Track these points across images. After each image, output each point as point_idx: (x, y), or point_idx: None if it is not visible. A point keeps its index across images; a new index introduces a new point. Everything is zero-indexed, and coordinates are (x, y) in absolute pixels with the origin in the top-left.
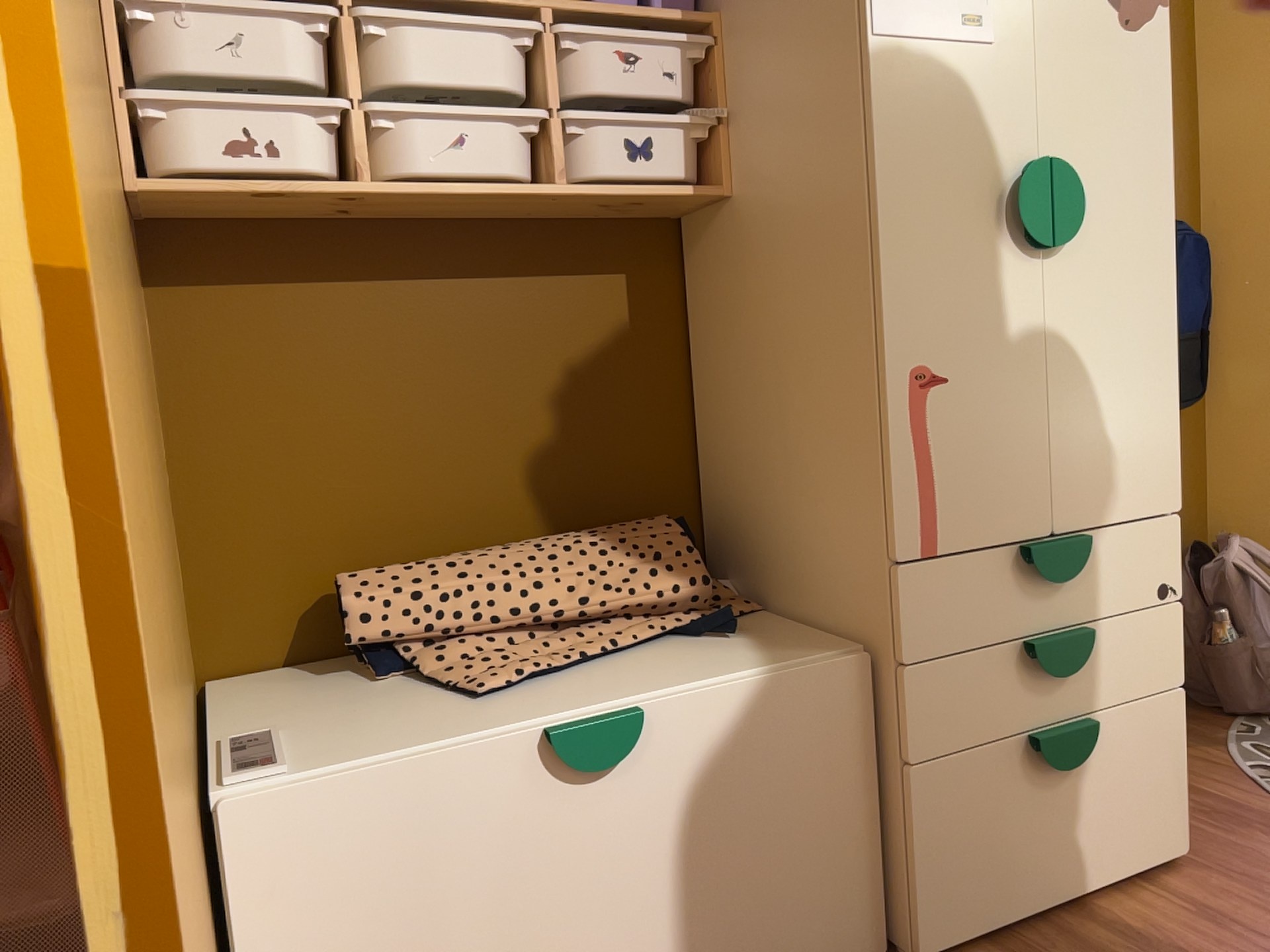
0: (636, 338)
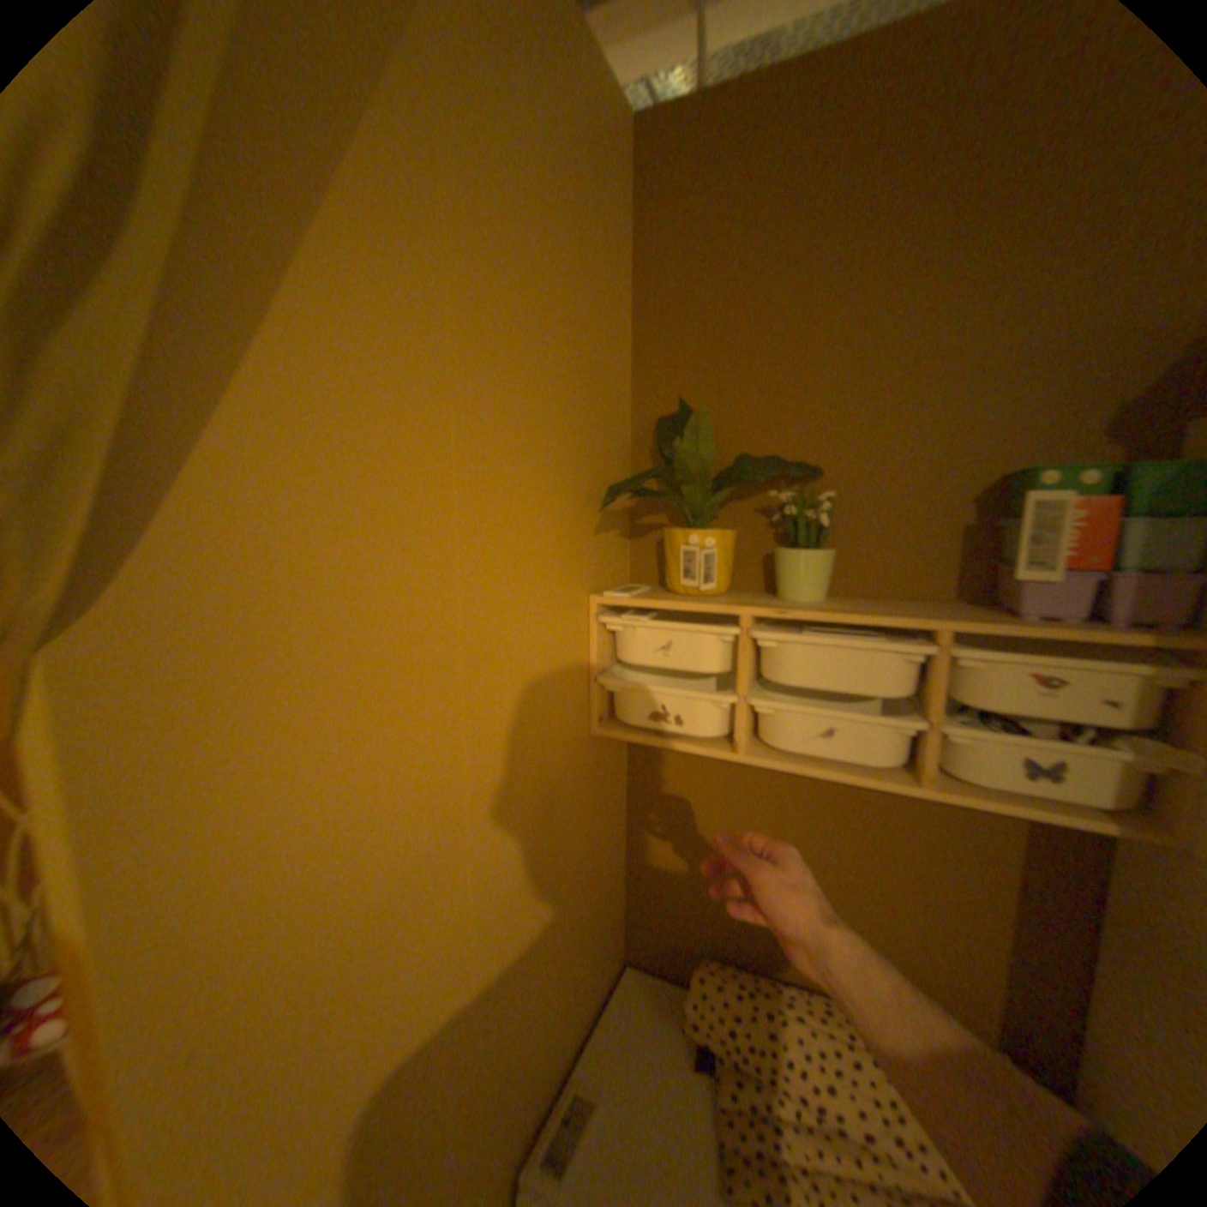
0: (1023, 882)
